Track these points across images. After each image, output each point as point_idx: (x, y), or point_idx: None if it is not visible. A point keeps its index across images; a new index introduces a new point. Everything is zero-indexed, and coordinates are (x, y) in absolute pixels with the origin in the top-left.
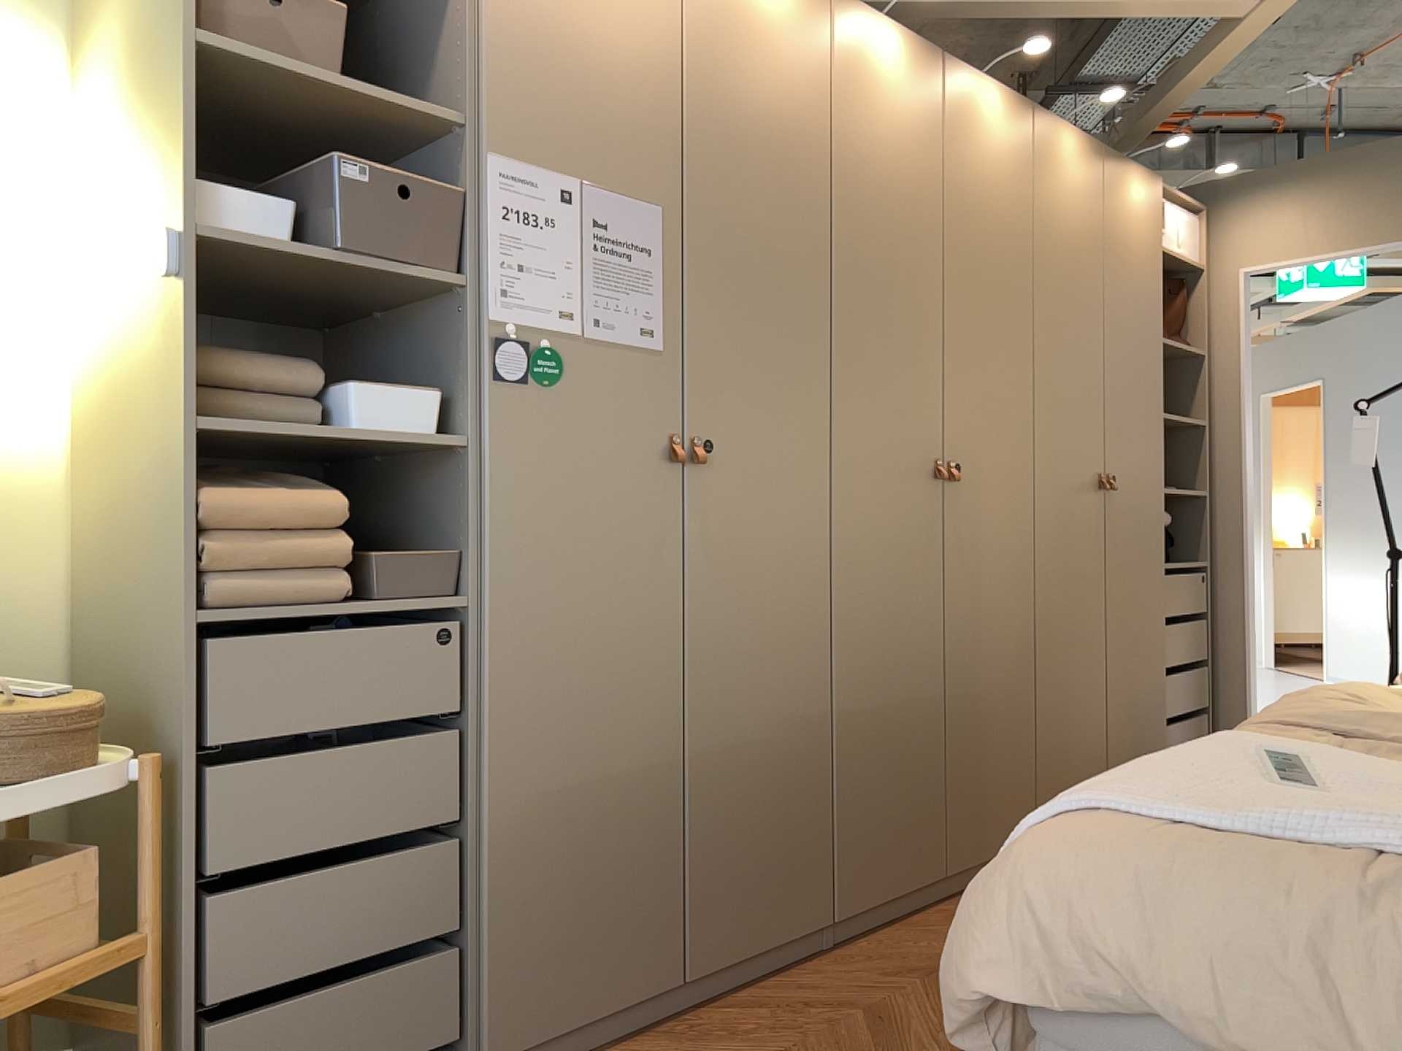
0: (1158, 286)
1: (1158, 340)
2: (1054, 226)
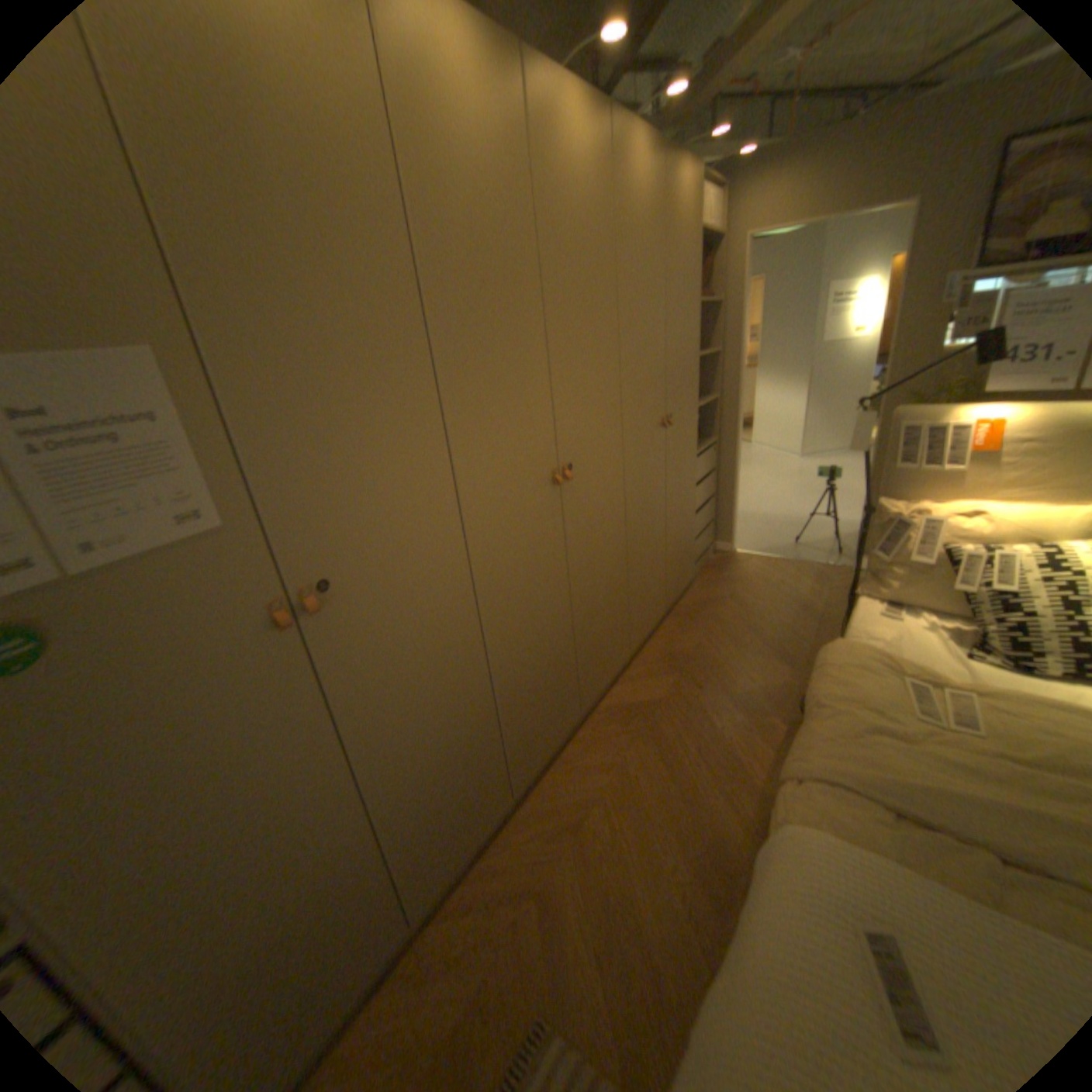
0: (703, 249)
1: (702, 292)
2: (639, 225)
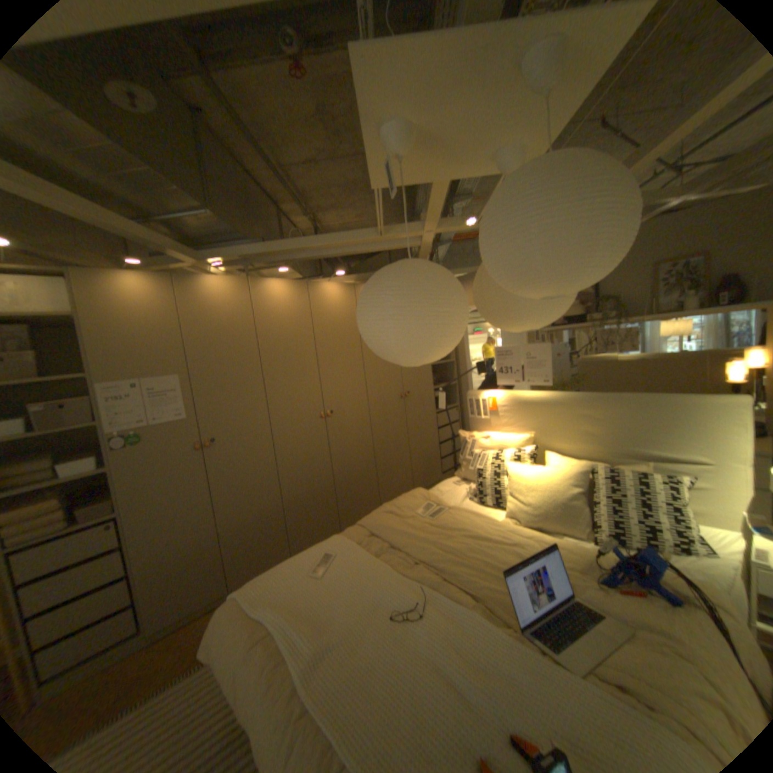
0: None
1: None
2: None
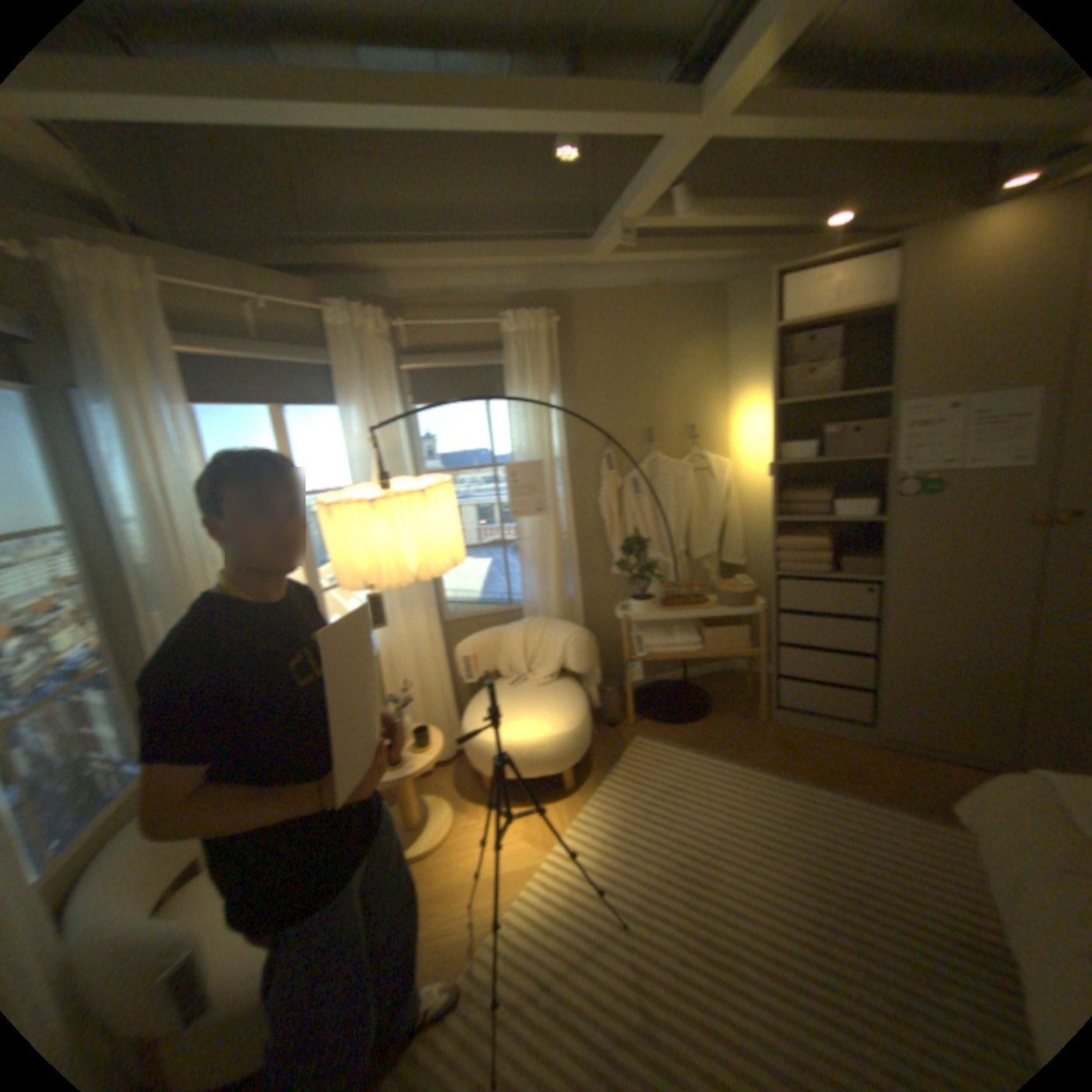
0: None
1: None
2: None
